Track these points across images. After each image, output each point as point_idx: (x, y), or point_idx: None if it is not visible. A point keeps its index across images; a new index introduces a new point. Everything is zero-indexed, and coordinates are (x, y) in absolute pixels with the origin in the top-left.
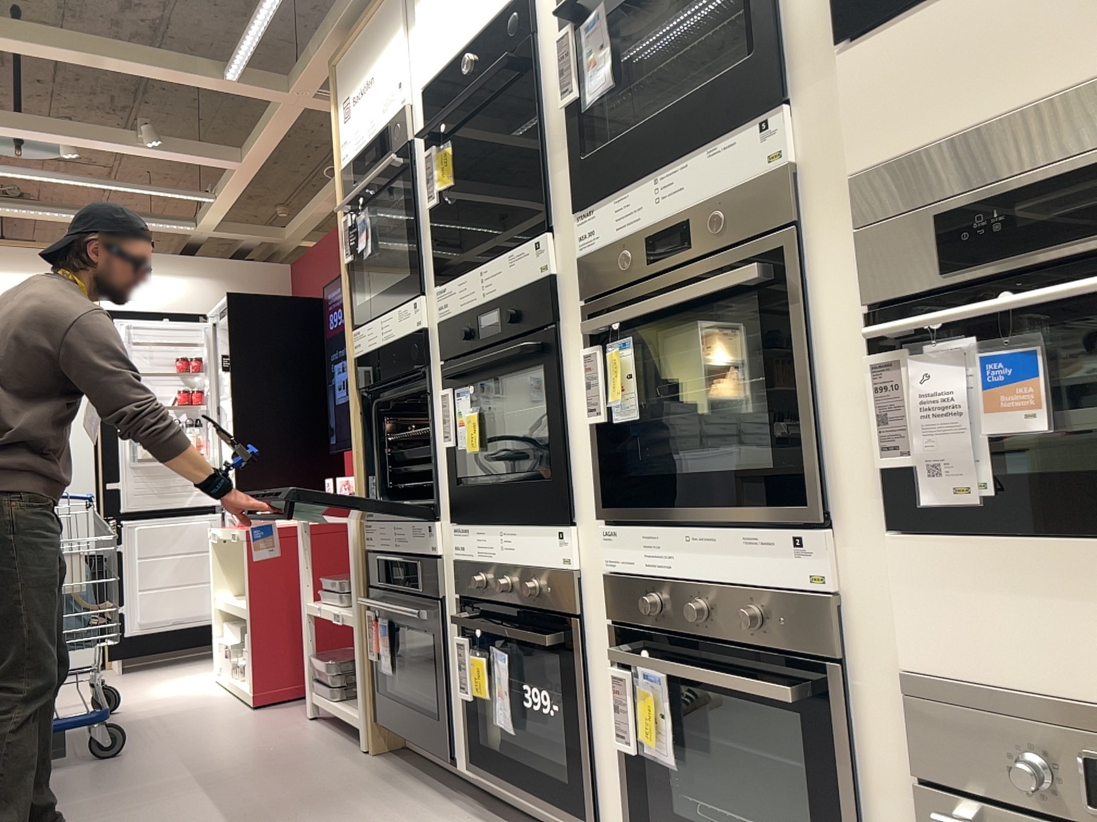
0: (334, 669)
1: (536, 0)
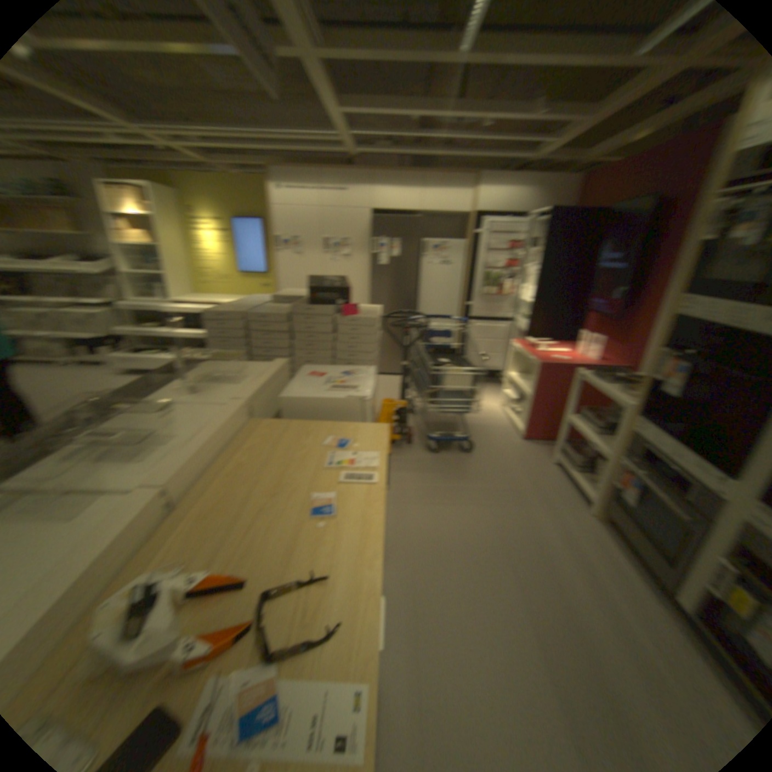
0: (581, 458)
1: None
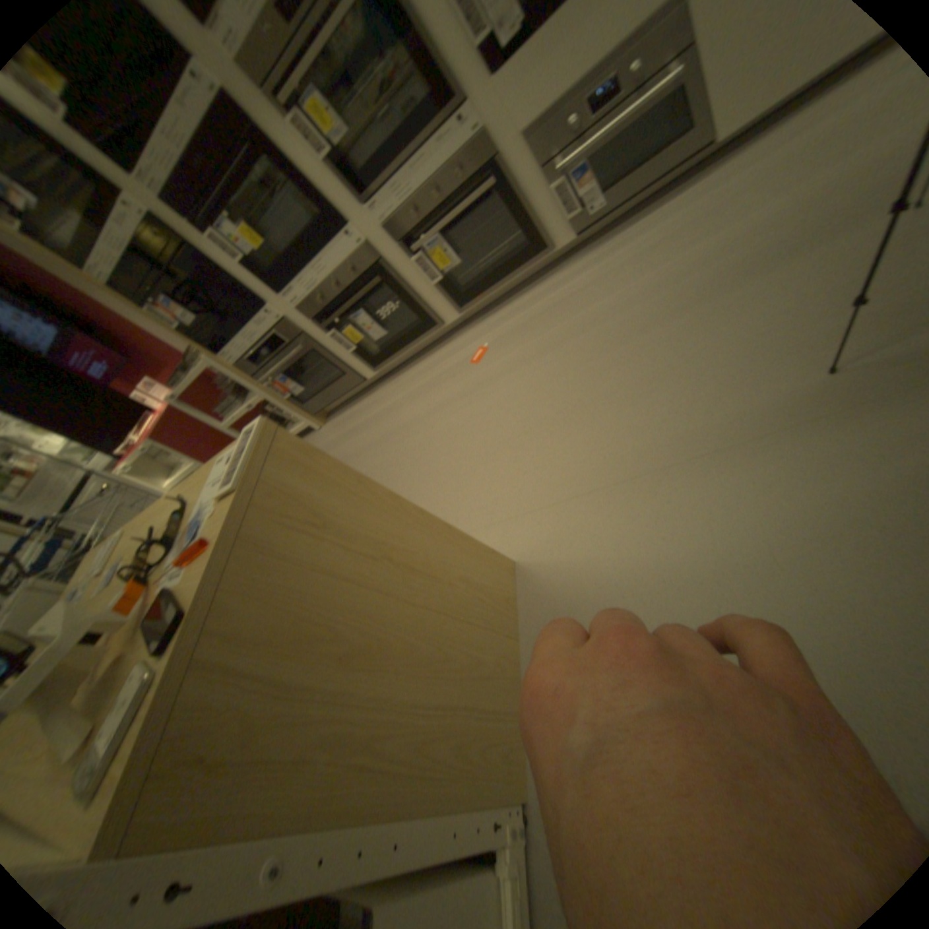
0: None
1: None
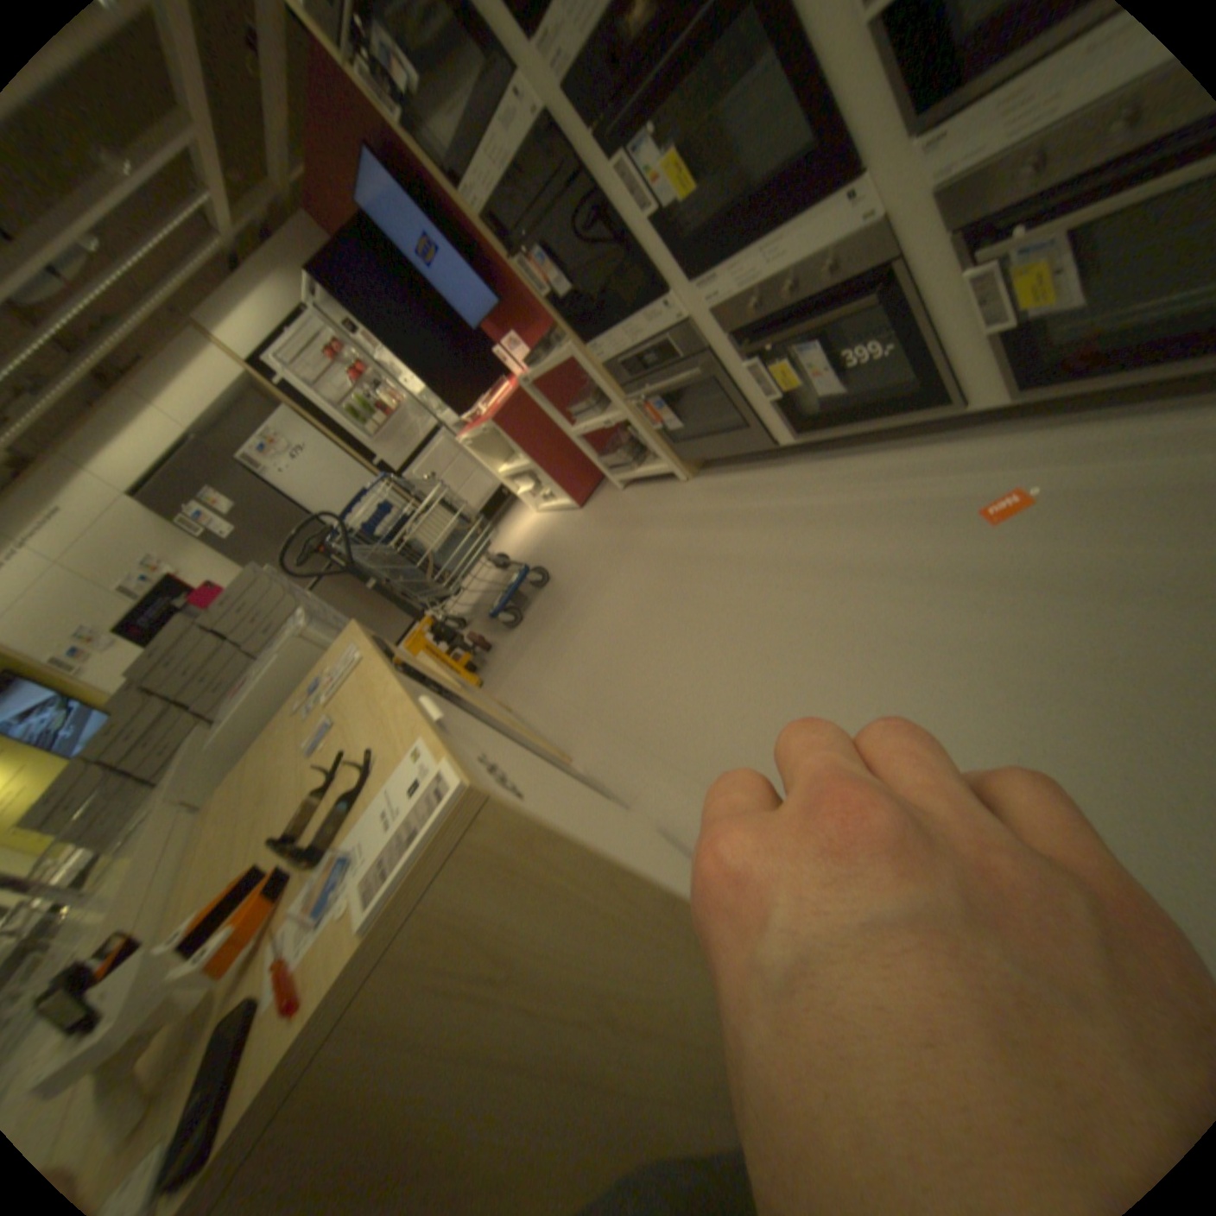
0: (622, 454)
1: None
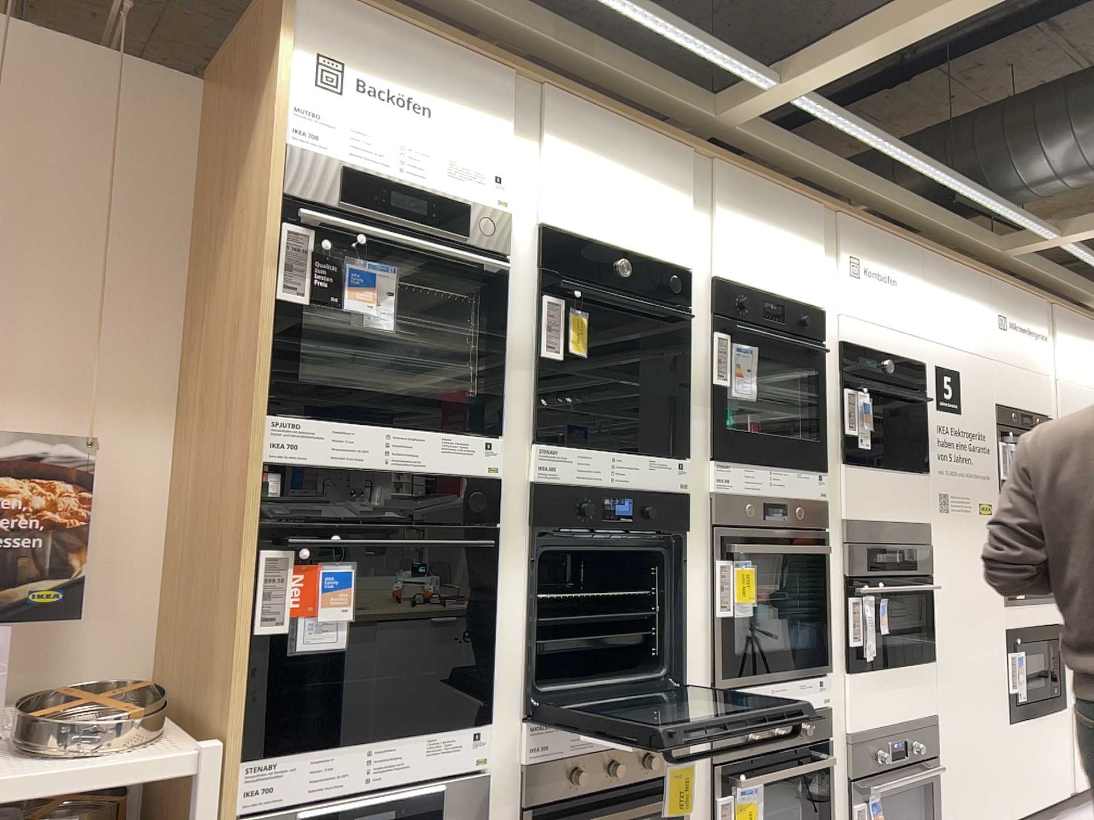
0: None
1: (684, 288)
